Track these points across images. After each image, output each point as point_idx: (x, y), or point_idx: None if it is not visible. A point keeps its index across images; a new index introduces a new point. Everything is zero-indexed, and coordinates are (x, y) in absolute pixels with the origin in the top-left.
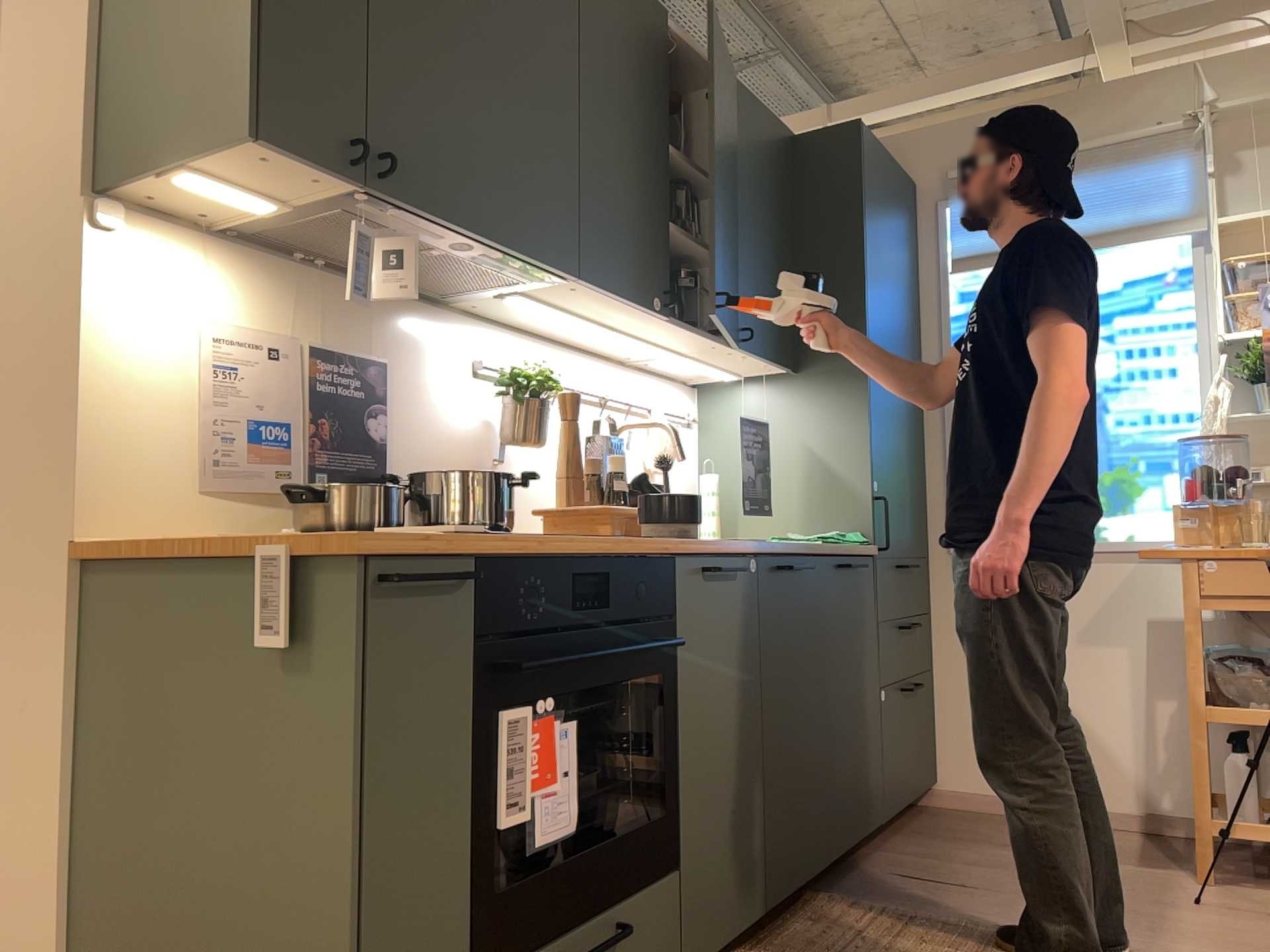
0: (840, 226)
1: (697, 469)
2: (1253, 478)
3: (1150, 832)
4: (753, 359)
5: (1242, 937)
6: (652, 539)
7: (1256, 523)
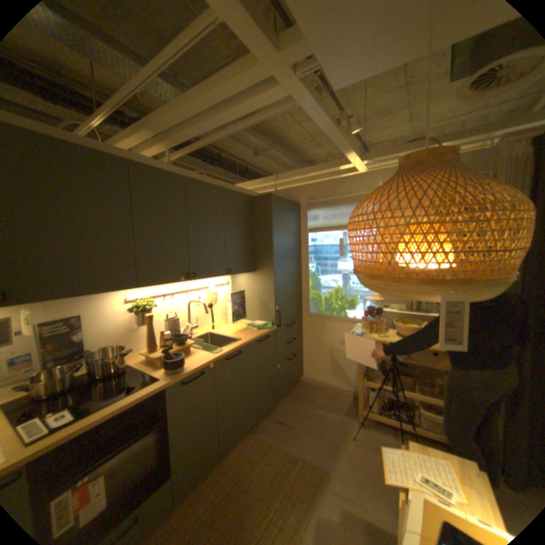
0: (266, 228)
1: (228, 299)
2: (388, 308)
3: (355, 398)
4: (236, 274)
5: (359, 463)
6: (156, 383)
7: (383, 328)
